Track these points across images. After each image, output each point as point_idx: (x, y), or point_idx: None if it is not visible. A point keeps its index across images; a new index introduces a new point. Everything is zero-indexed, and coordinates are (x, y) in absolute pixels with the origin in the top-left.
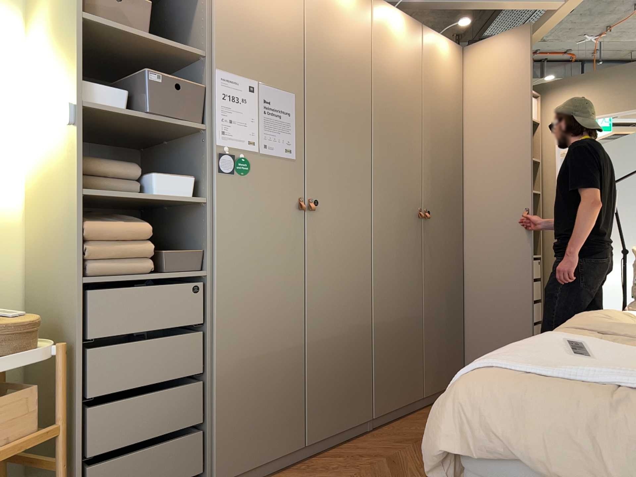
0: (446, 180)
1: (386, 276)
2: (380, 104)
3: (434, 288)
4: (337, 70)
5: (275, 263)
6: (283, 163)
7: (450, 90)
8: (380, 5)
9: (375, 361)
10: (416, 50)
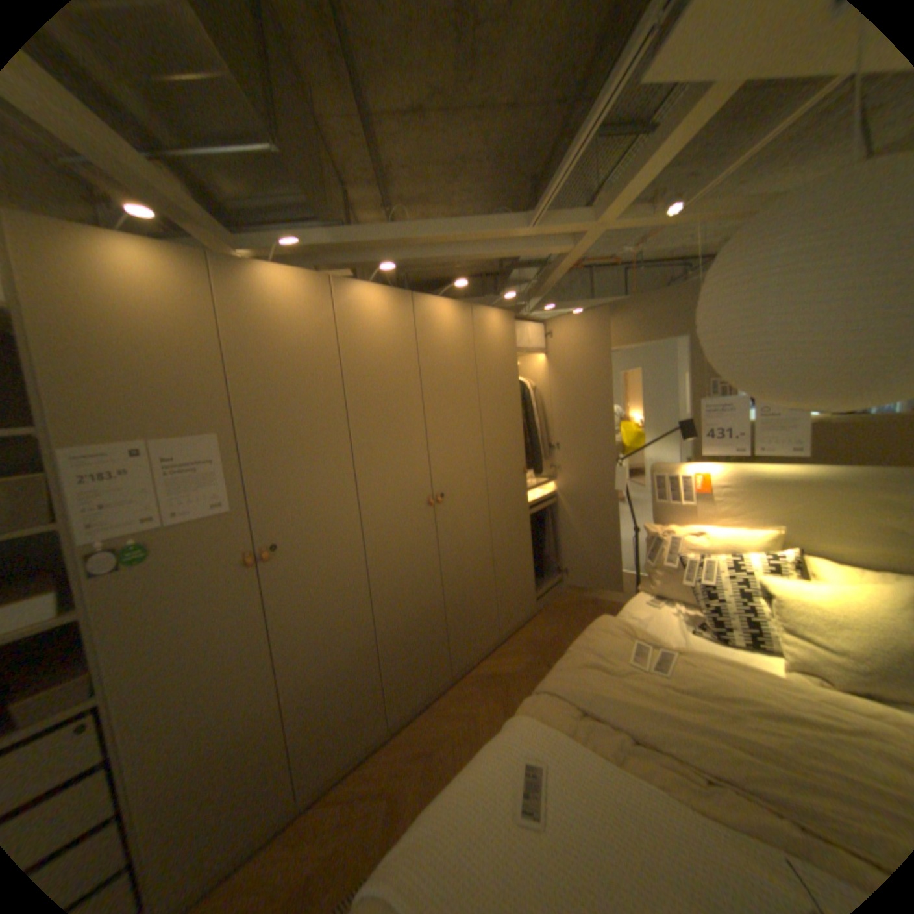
0: (460, 454)
1: (389, 585)
2: (358, 404)
3: (455, 569)
4: (284, 385)
5: (217, 642)
6: (212, 523)
7: (456, 357)
8: (344, 287)
9: (384, 674)
10: (404, 326)
